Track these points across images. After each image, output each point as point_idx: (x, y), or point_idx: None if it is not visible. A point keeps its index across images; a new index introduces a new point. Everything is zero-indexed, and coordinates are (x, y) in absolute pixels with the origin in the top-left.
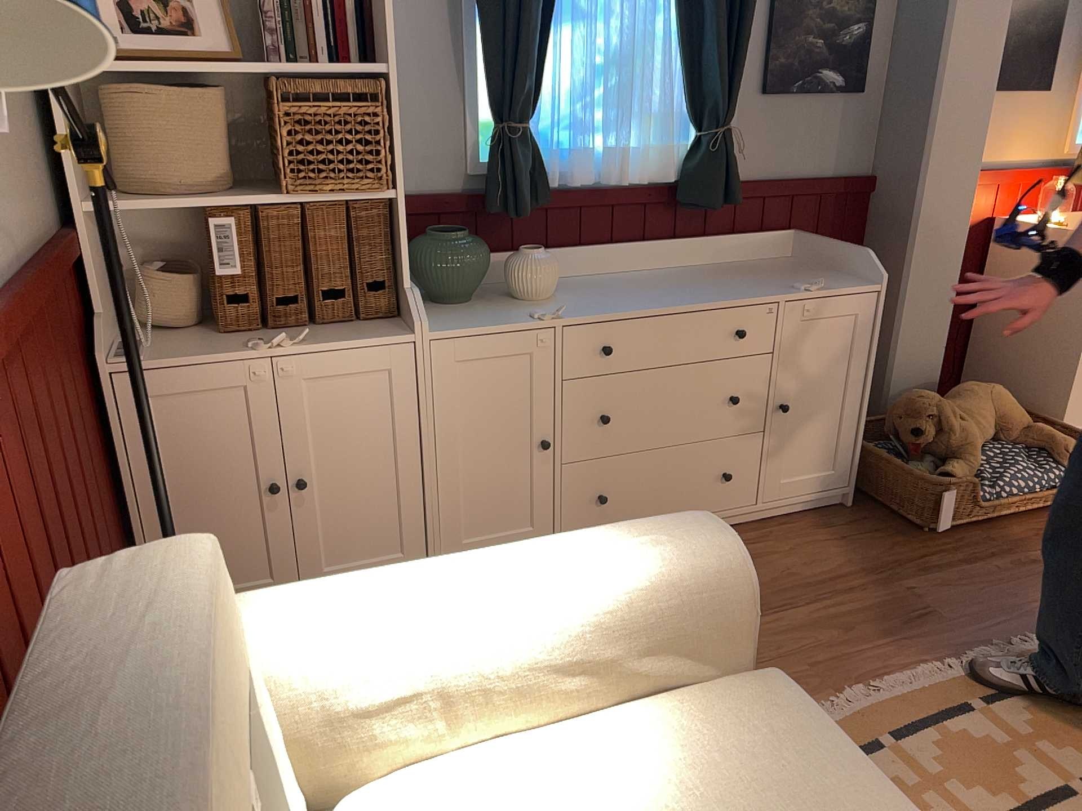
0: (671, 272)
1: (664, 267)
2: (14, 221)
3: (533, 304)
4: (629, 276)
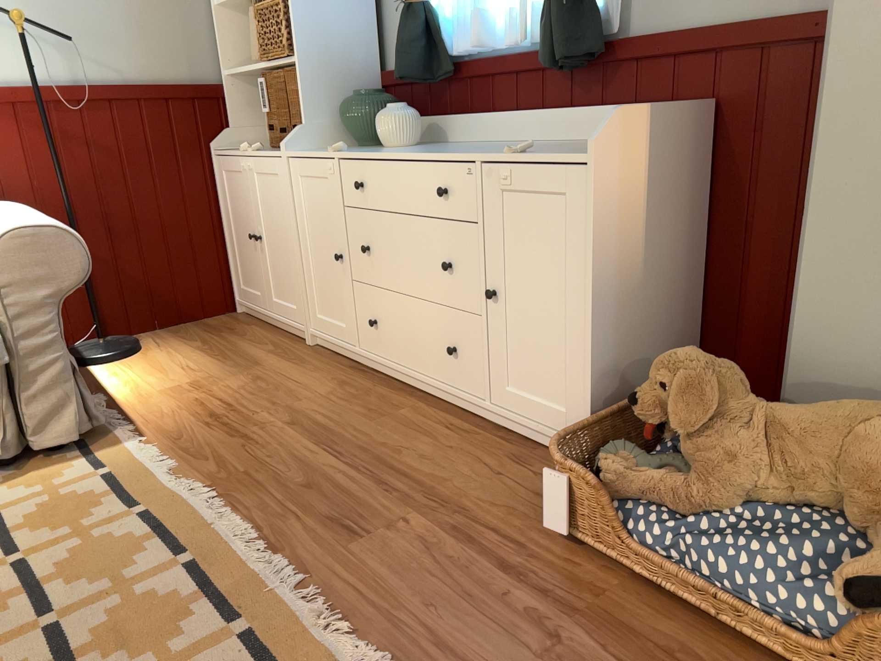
0: (534, 143)
1: (543, 141)
2: (136, 69)
3: (370, 149)
4: (497, 144)
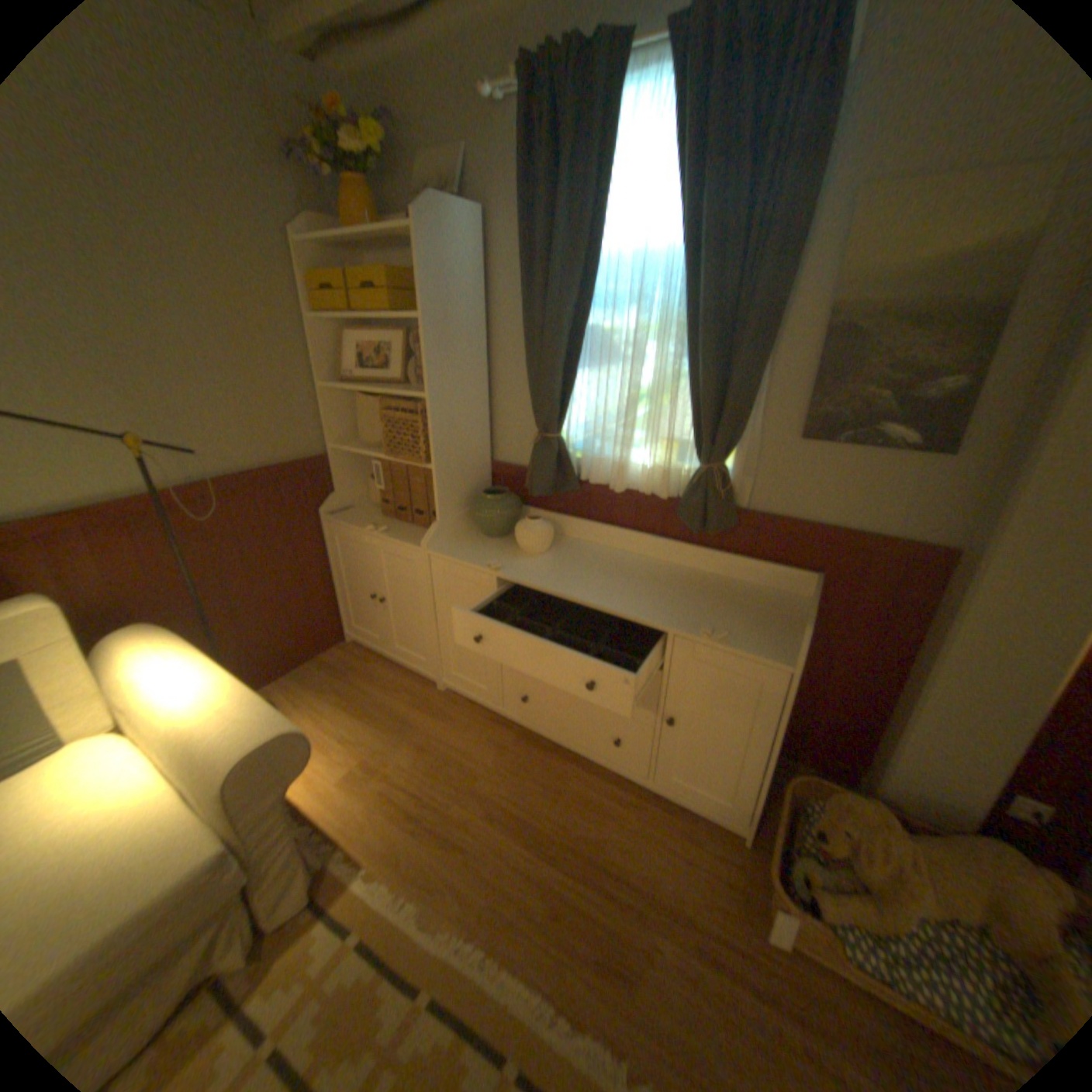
0: (664, 568)
1: (667, 563)
2: (246, 452)
3: (515, 555)
4: (627, 559)
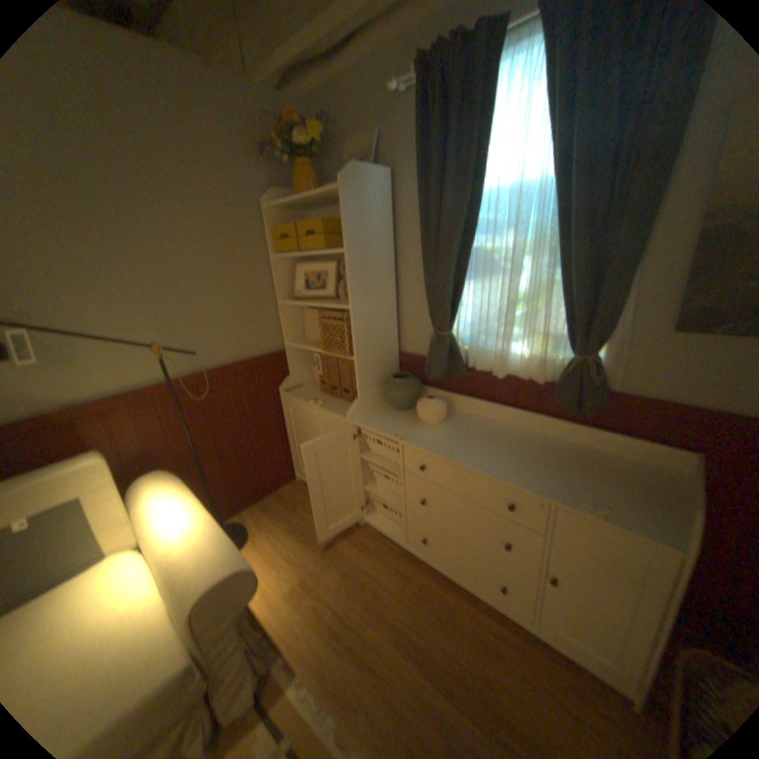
0: (542, 441)
1: (545, 436)
2: (231, 352)
3: (416, 427)
4: (509, 432)
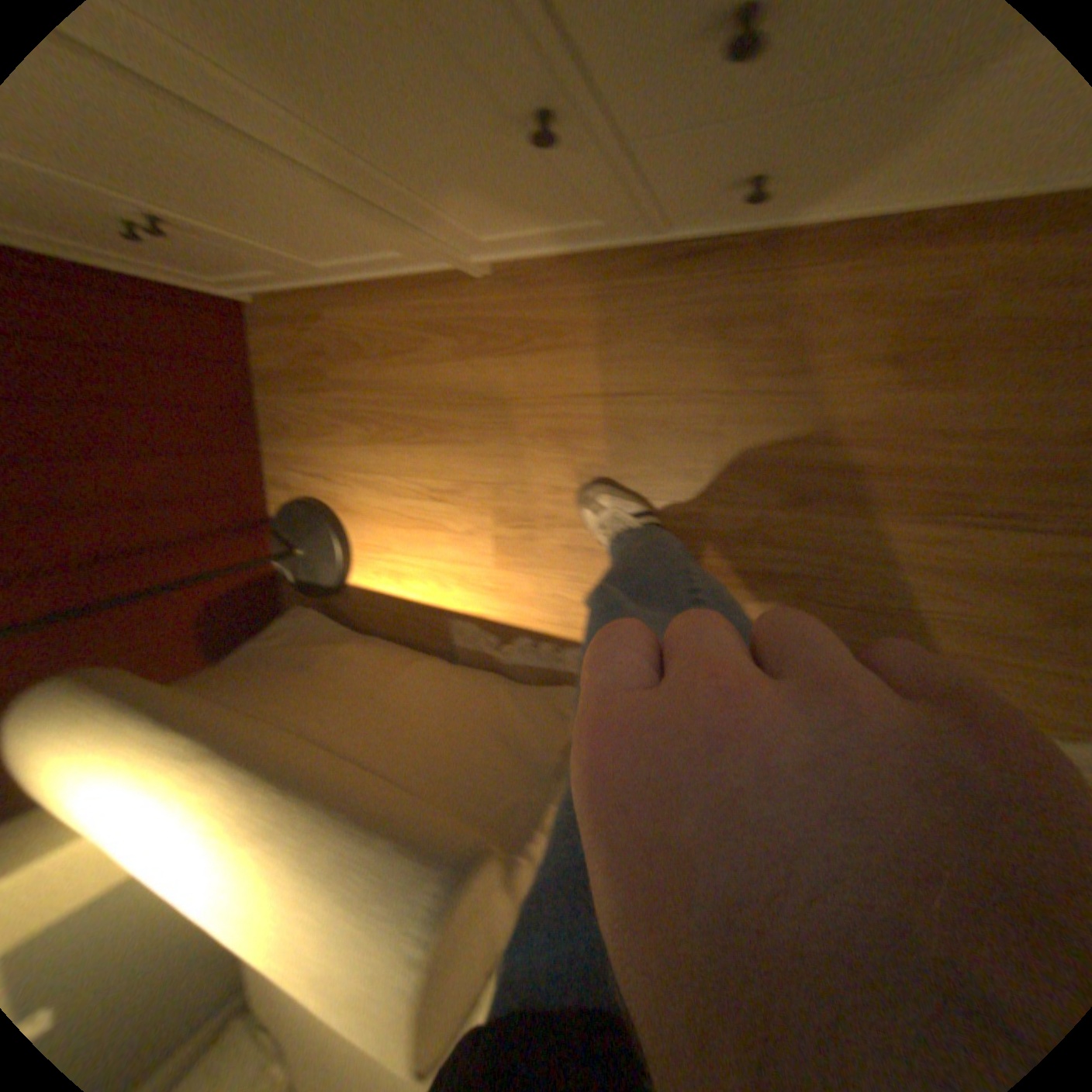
0: None
1: None
2: None
3: None
4: None
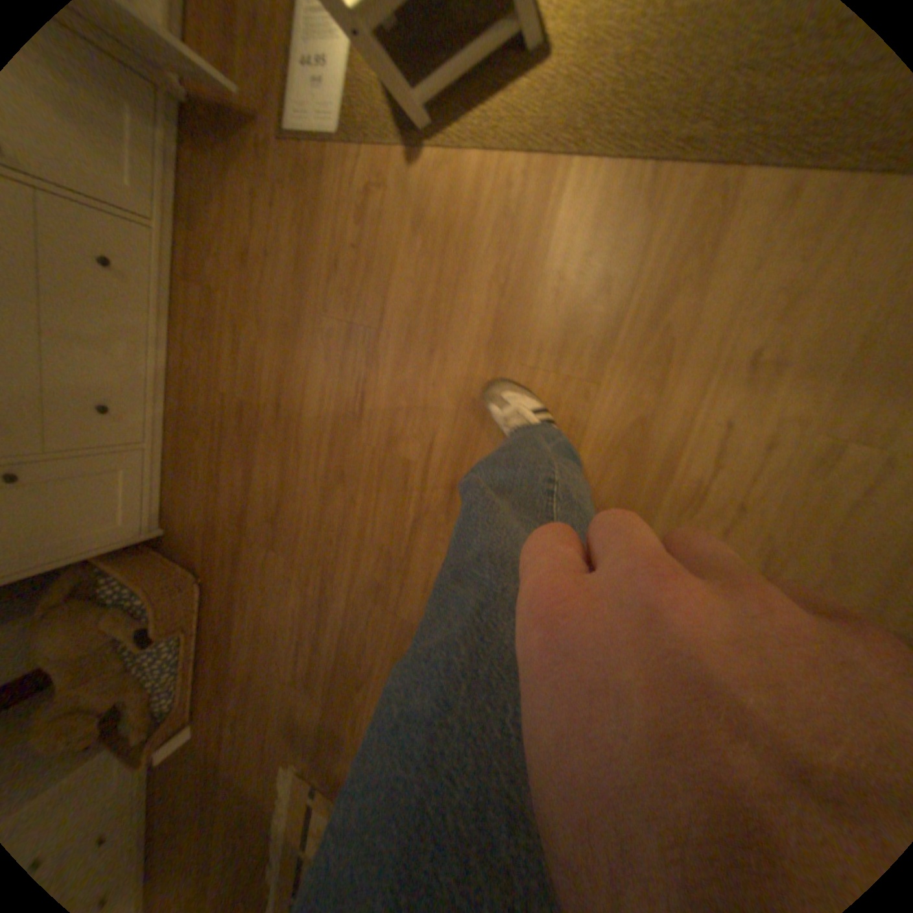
0: None
1: None
2: None
3: None
4: None
